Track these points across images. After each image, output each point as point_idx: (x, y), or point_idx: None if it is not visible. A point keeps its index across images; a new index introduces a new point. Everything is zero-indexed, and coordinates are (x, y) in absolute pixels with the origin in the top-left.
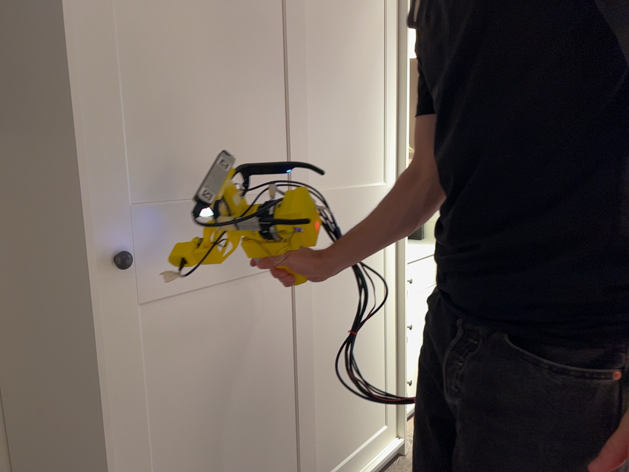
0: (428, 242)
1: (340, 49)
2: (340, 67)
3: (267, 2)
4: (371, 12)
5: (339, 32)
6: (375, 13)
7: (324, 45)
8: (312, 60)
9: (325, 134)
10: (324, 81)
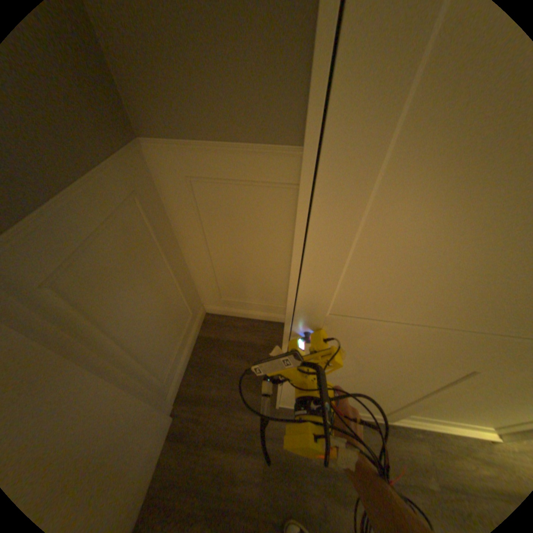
0: None
1: None
2: None
3: None
4: None
5: None
6: None
7: None
8: None
9: None
10: None
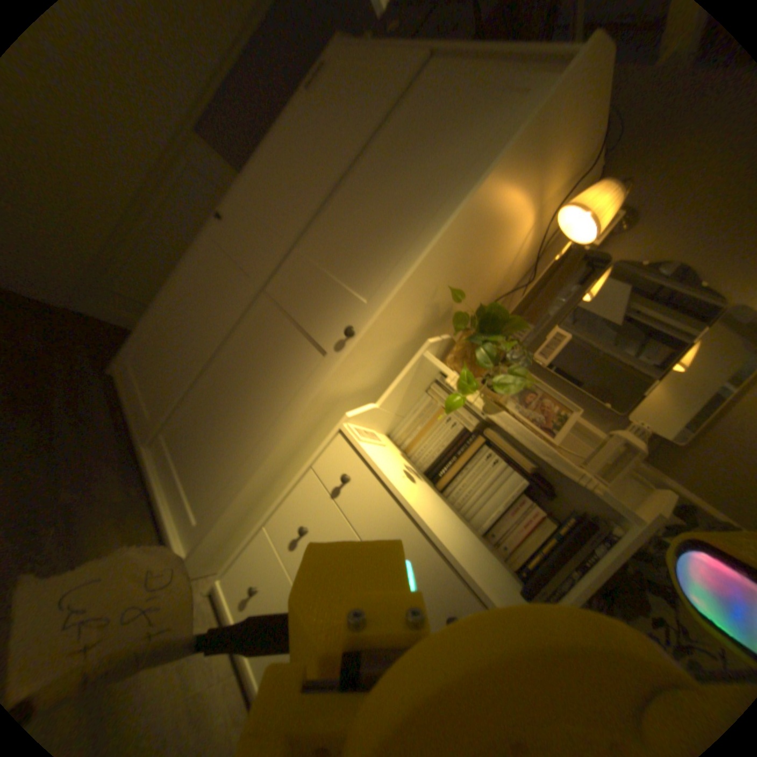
0: (506, 588)
1: (395, 164)
2: (385, 177)
3: (343, 127)
4: (464, 135)
5: (404, 151)
6: (471, 137)
7: (380, 159)
8: (362, 168)
9: (335, 220)
10: (362, 184)
